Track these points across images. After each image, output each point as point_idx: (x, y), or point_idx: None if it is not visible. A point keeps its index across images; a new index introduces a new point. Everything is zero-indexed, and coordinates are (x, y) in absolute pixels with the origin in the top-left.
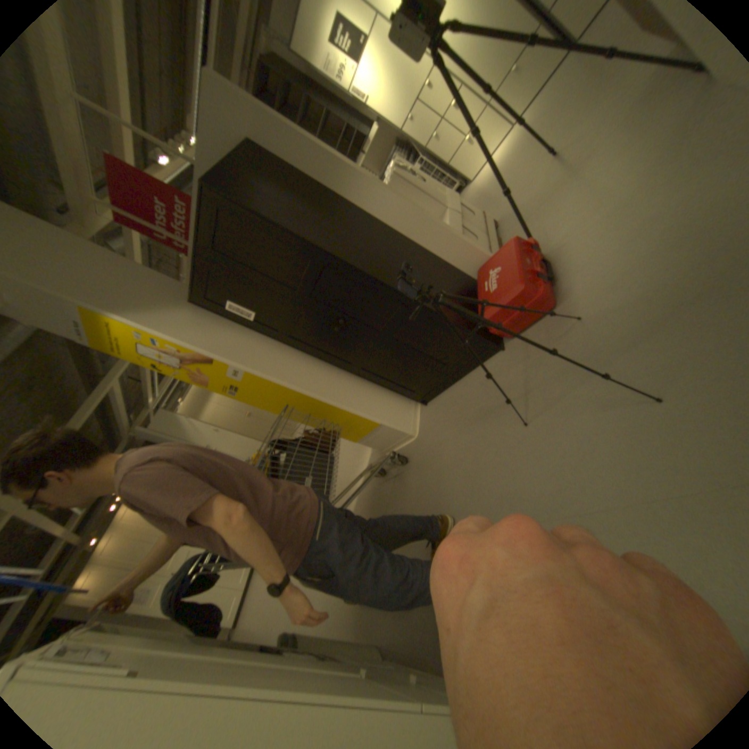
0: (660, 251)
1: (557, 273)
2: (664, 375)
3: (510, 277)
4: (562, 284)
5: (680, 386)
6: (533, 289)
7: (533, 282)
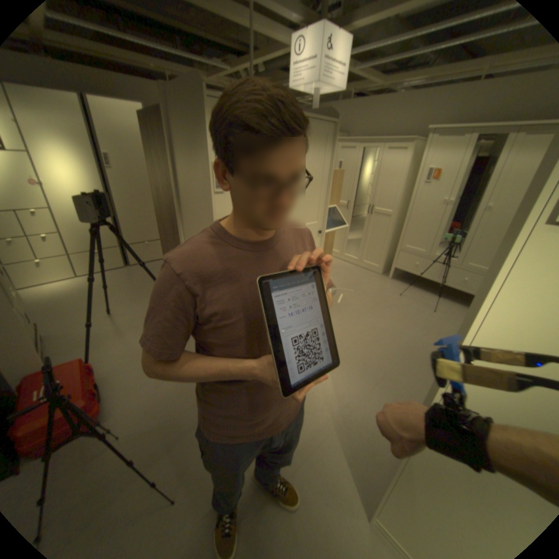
0: (170, 399)
1: (97, 398)
2: (171, 484)
3: (67, 393)
4: (100, 408)
5: (181, 491)
6: (86, 409)
7: (88, 402)
